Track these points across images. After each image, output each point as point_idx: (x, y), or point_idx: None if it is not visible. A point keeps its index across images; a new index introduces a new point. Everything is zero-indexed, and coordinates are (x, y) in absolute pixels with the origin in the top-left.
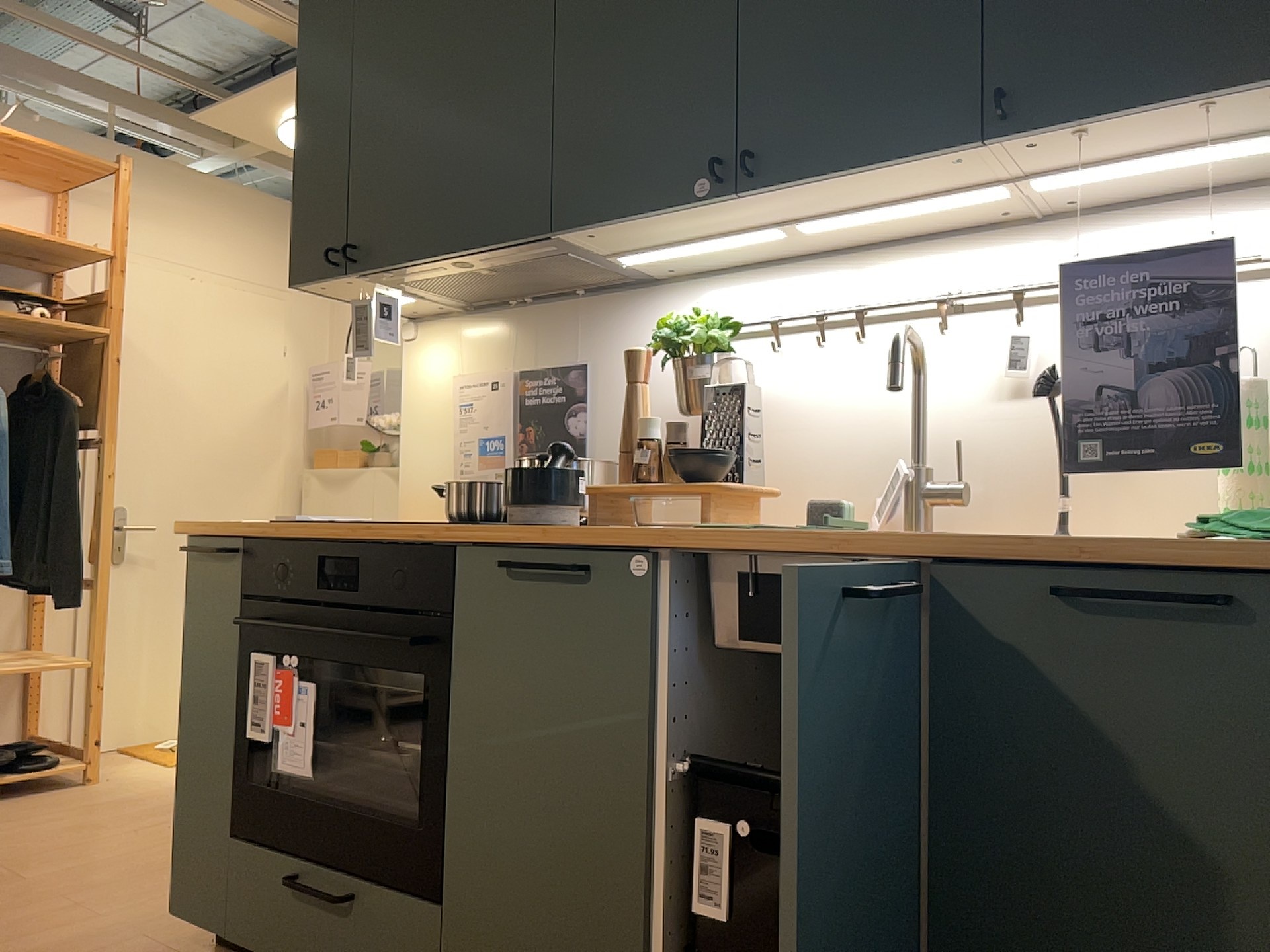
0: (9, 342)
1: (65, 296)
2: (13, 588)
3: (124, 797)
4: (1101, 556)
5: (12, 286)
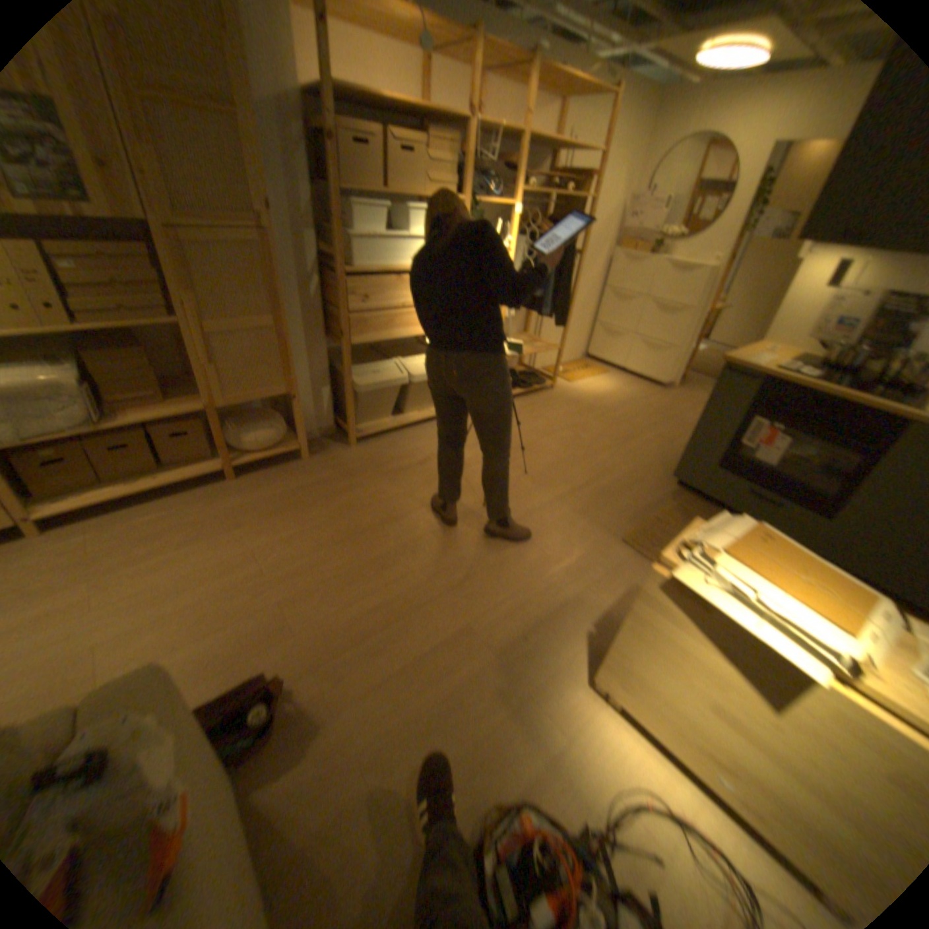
0: (534, 193)
1: (556, 164)
2: (524, 310)
3: (570, 398)
4: None
5: (539, 161)
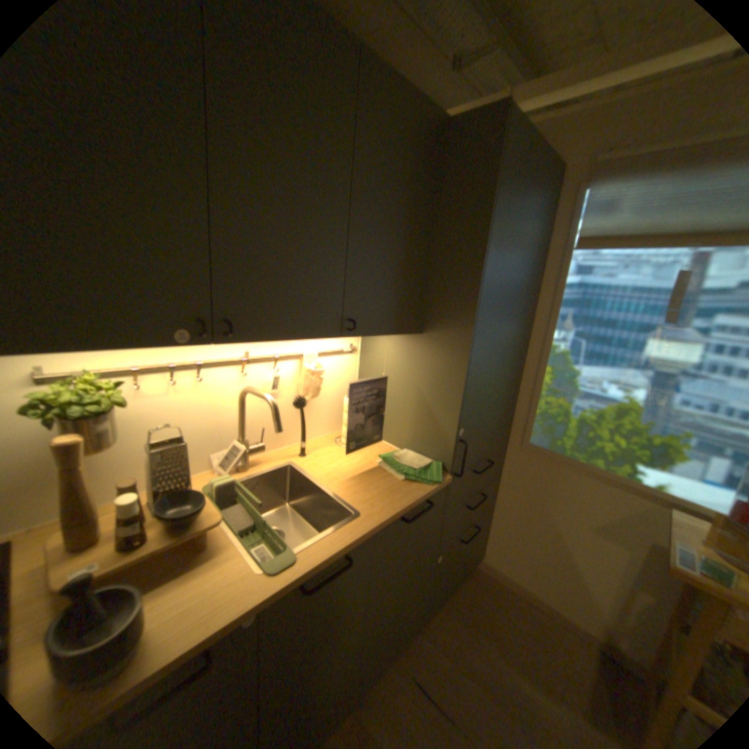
0: None
1: None
2: None
3: None
4: (412, 506)
5: None
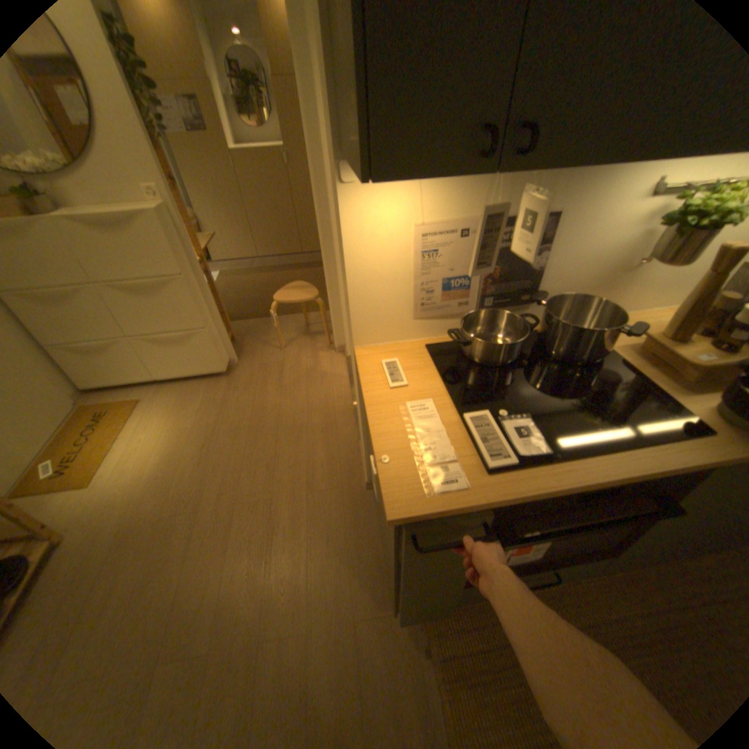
0: None
1: None
2: None
3: (114, 535)
4: None
5: None
